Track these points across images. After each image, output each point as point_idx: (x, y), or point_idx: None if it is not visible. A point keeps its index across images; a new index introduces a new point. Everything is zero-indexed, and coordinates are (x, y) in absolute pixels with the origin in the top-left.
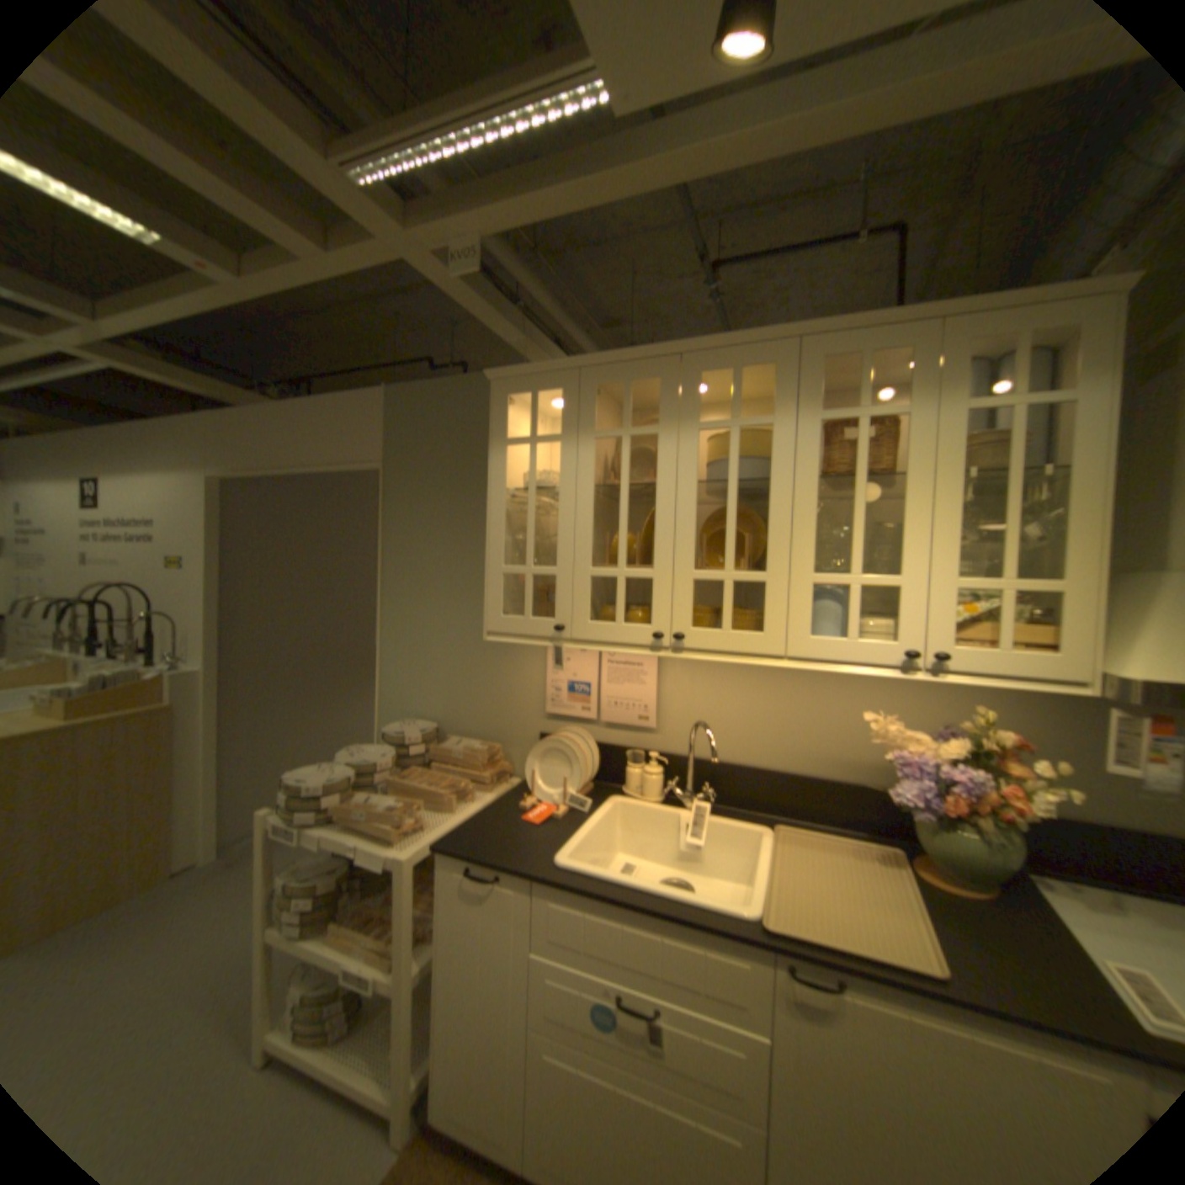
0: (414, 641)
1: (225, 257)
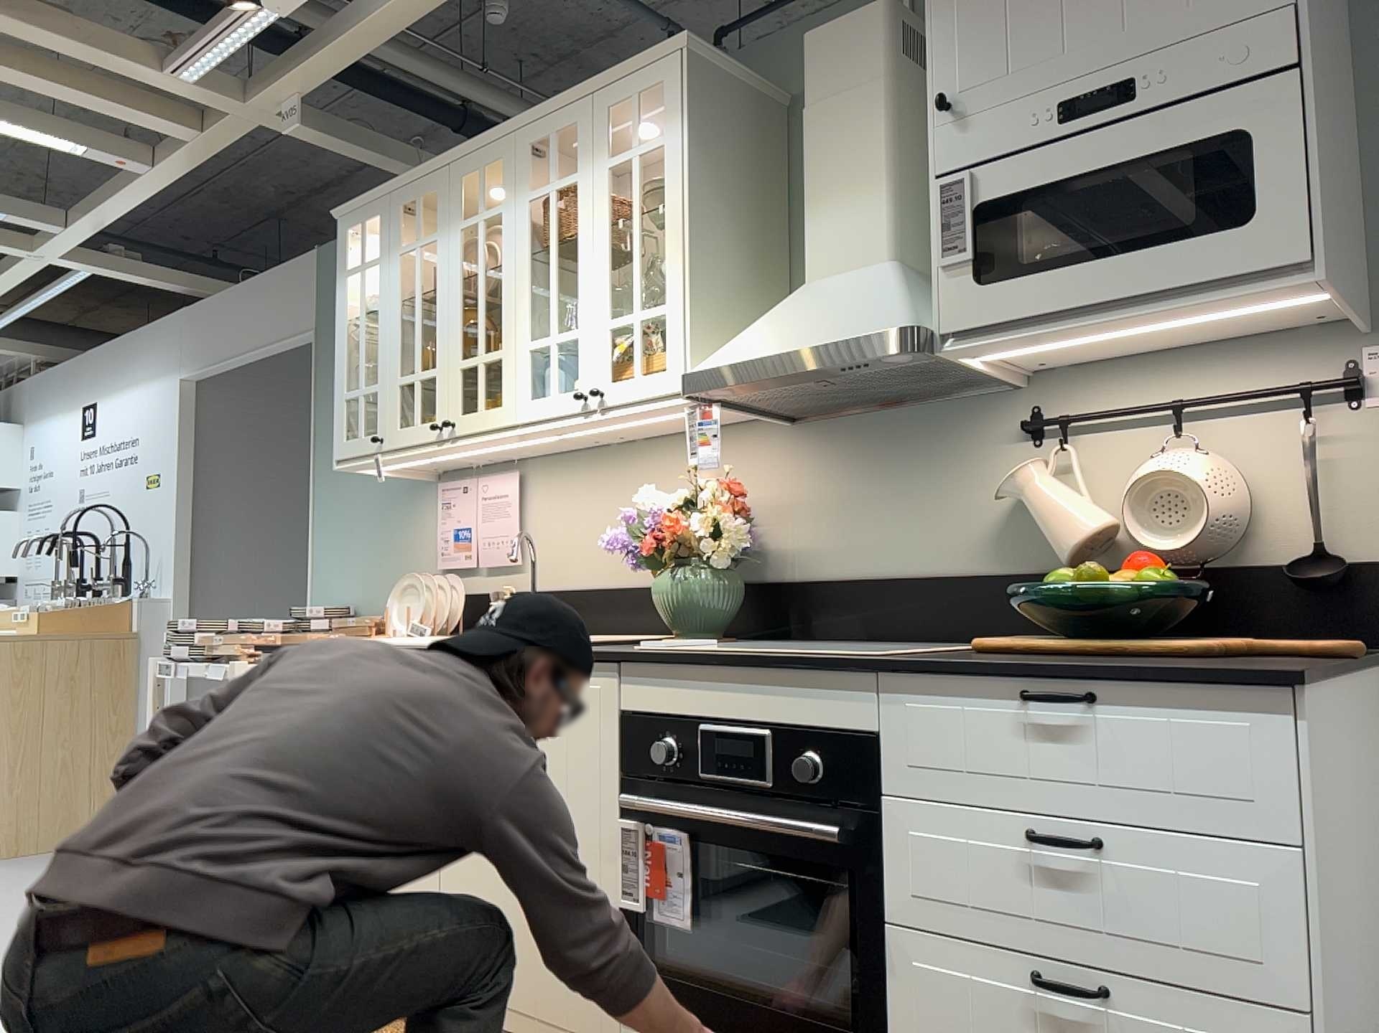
0: (339, 520)
1: (145, 156)
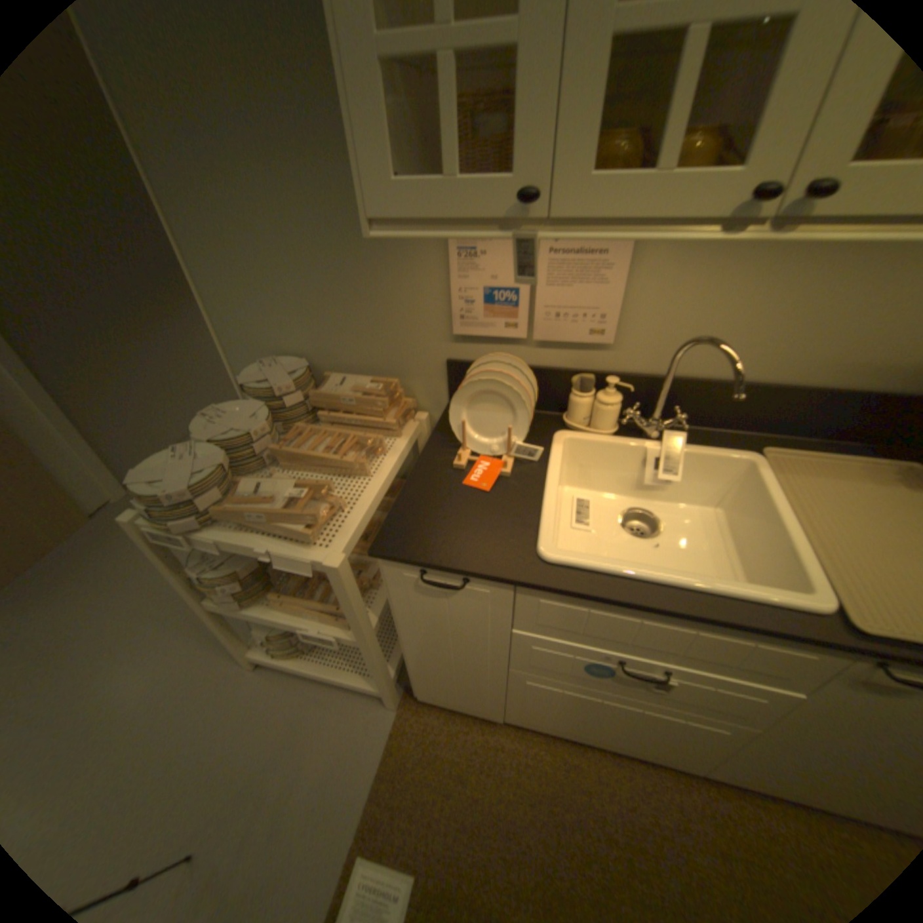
0: (233, 246)
1: None
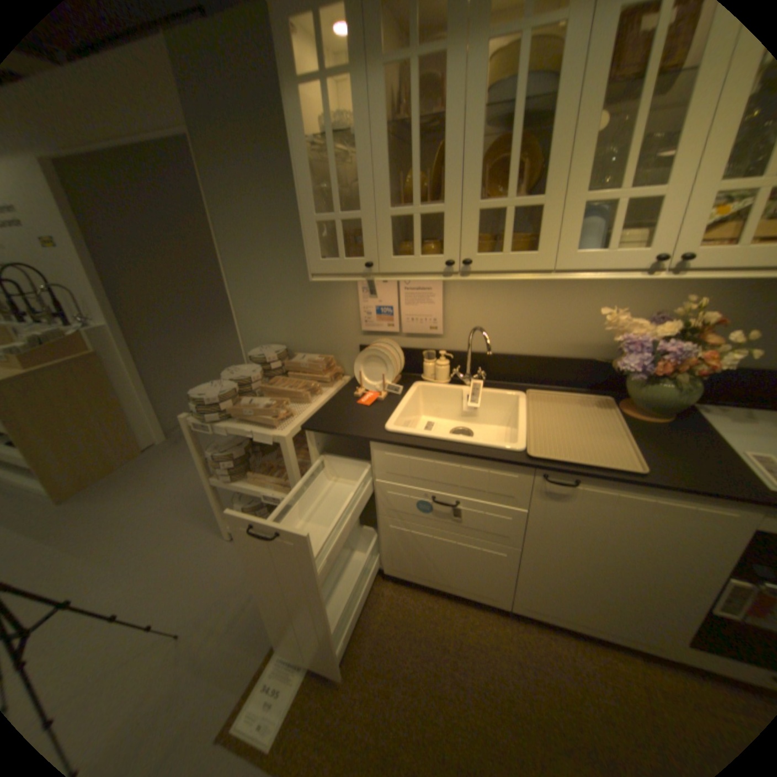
0: (255, 289)
1: None
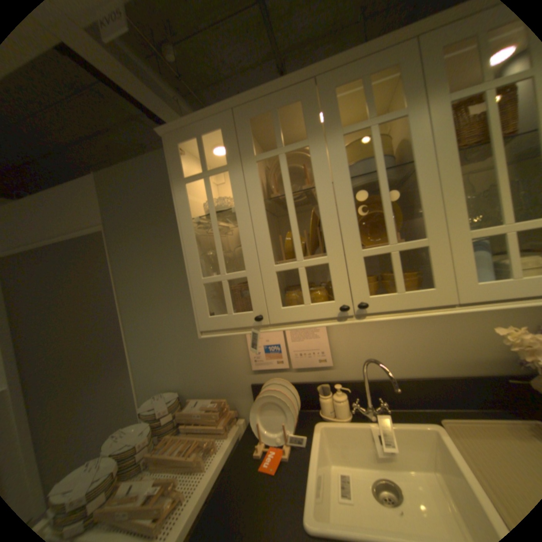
0: (150, 340)
1: None
